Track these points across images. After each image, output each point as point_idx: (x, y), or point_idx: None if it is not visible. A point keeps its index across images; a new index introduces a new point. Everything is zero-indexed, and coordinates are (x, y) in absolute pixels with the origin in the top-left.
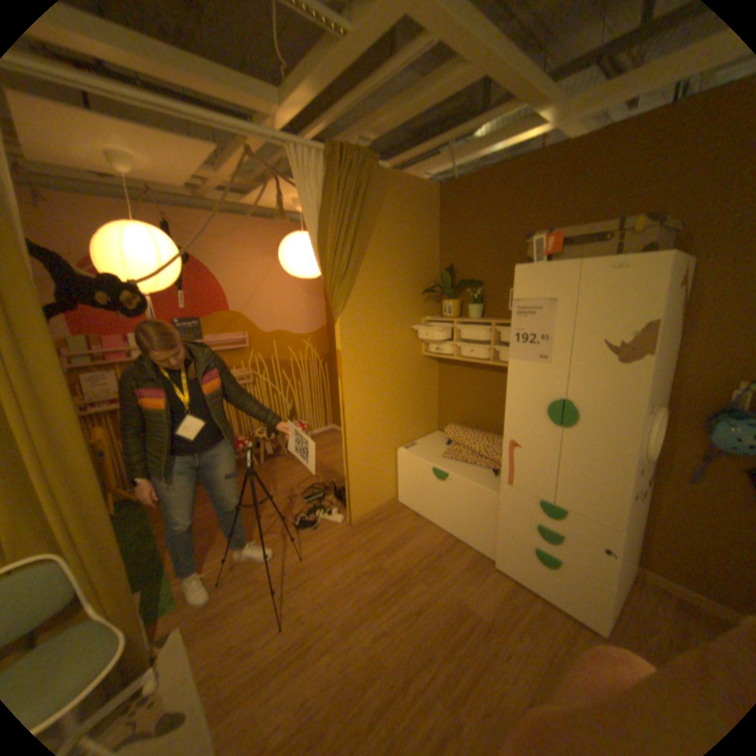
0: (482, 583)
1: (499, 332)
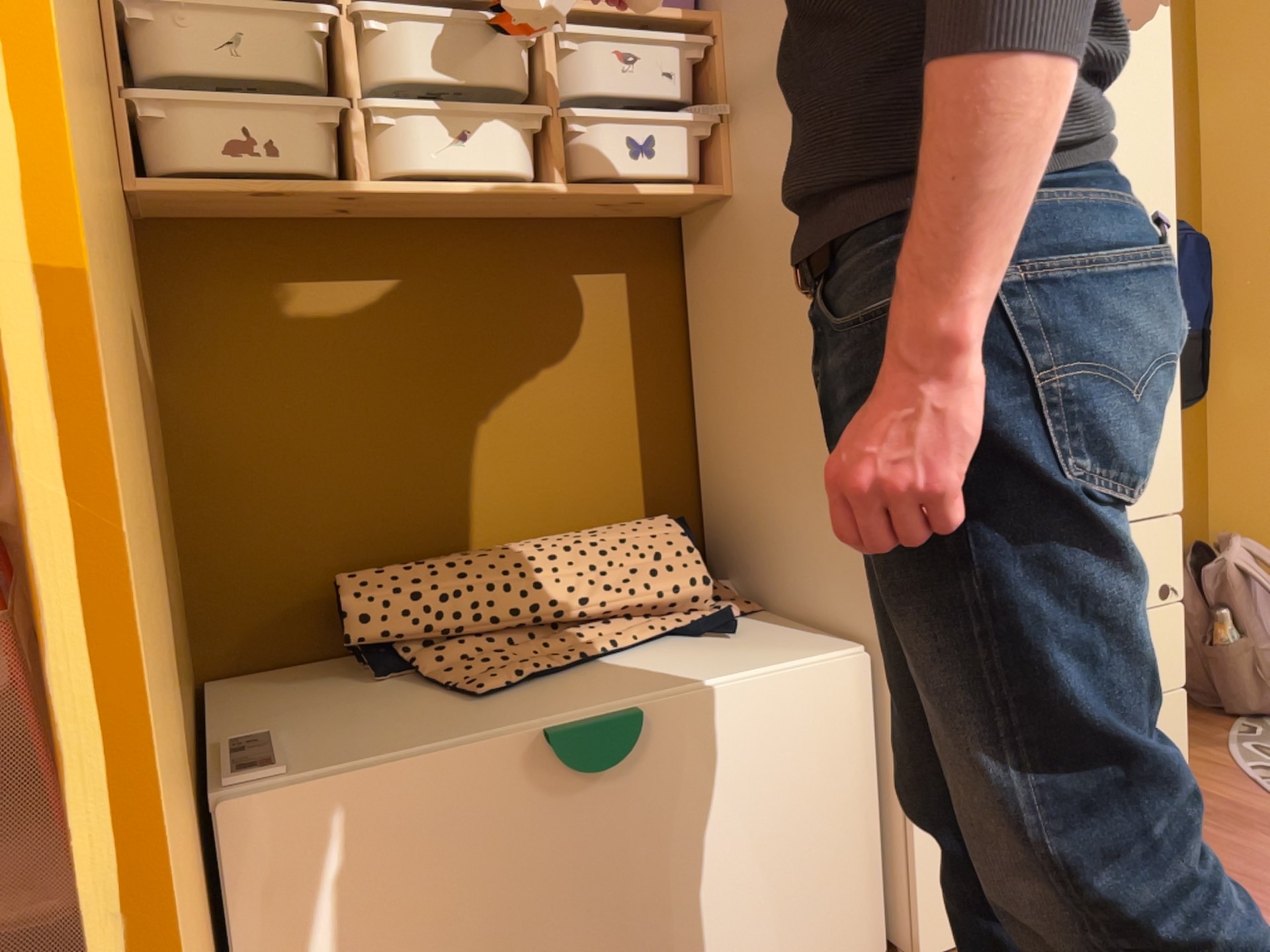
0: None
1: (573, 51)
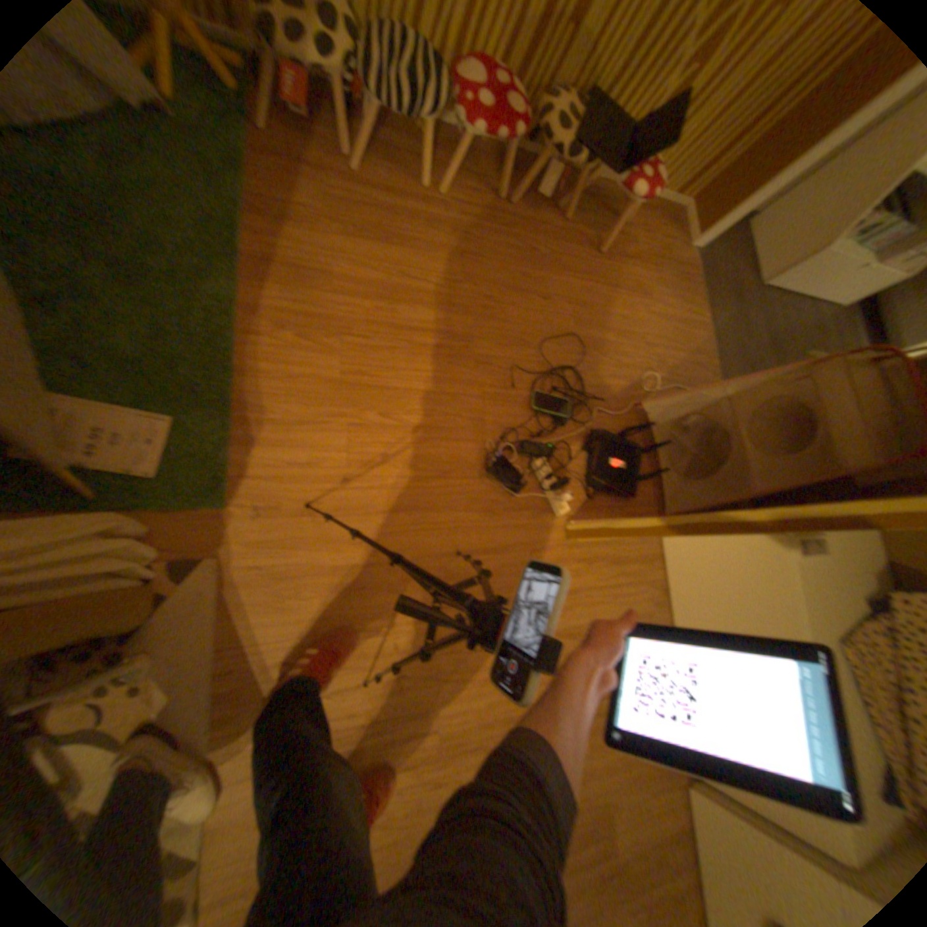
0: (657, 795)
1: None
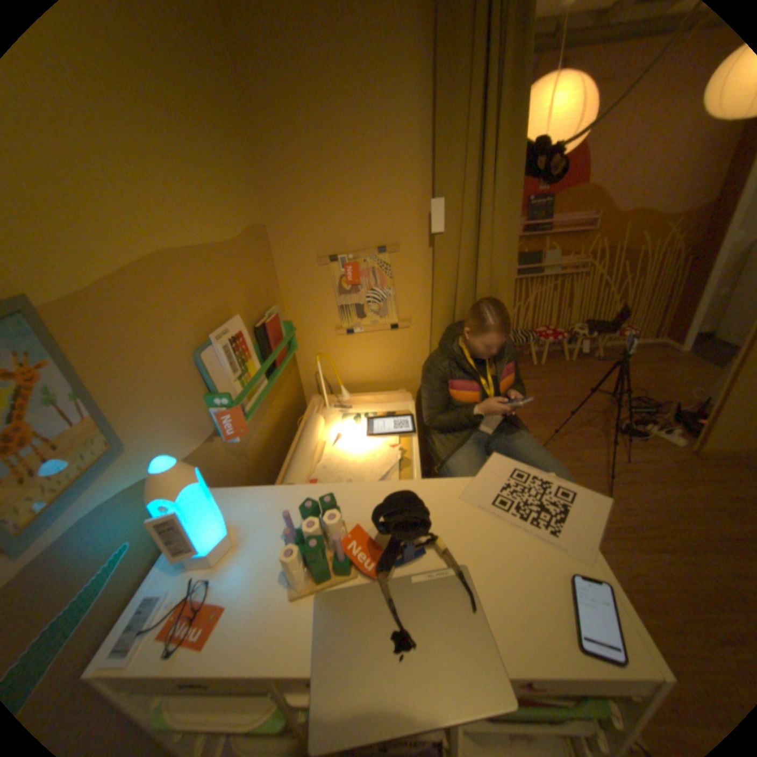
0: None
1: None
